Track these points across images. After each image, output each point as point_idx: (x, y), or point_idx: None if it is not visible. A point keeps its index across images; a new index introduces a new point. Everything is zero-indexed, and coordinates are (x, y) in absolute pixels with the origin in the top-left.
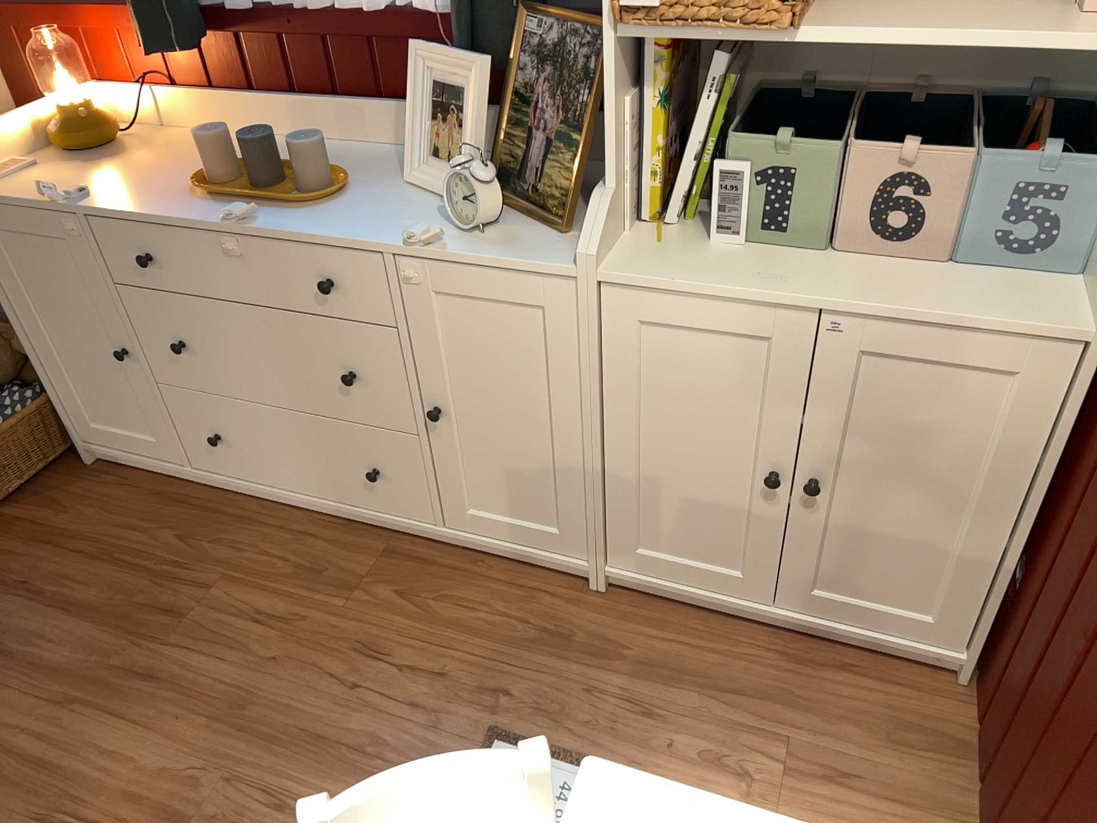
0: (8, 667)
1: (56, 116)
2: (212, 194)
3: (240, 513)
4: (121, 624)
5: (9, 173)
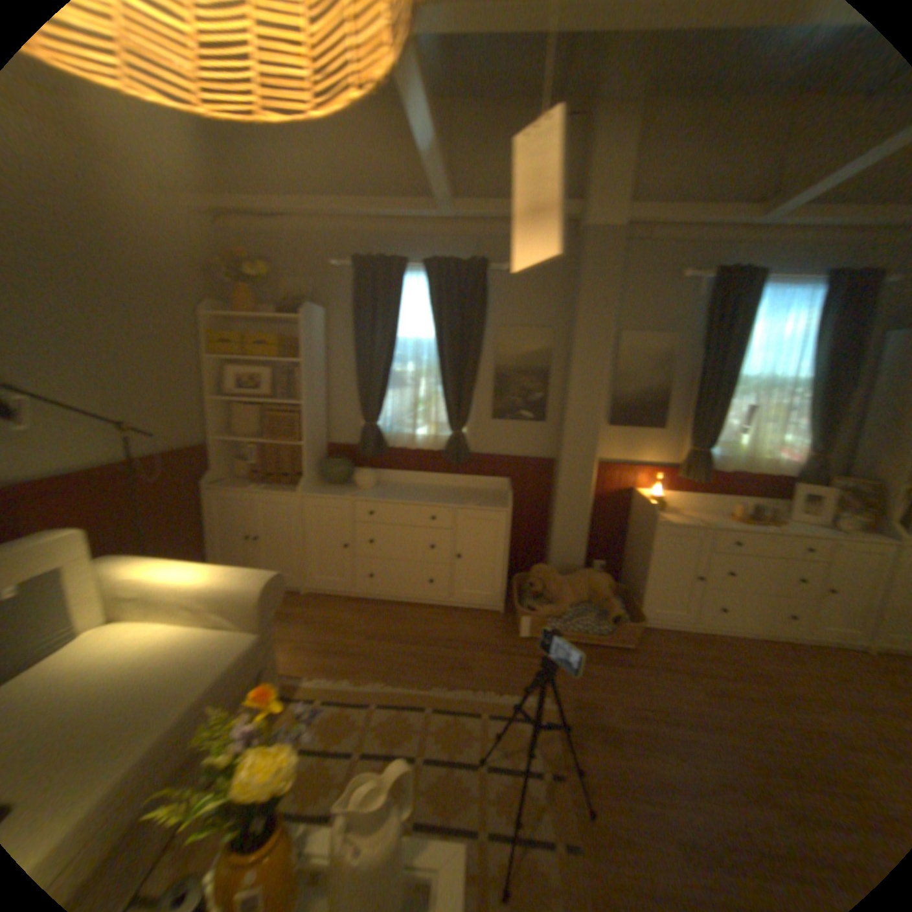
0: (744, 704)
1: (653, 499)
2: (749, 525)
3: (724, 643)
4: (754, 684)
5: (664, 517)
